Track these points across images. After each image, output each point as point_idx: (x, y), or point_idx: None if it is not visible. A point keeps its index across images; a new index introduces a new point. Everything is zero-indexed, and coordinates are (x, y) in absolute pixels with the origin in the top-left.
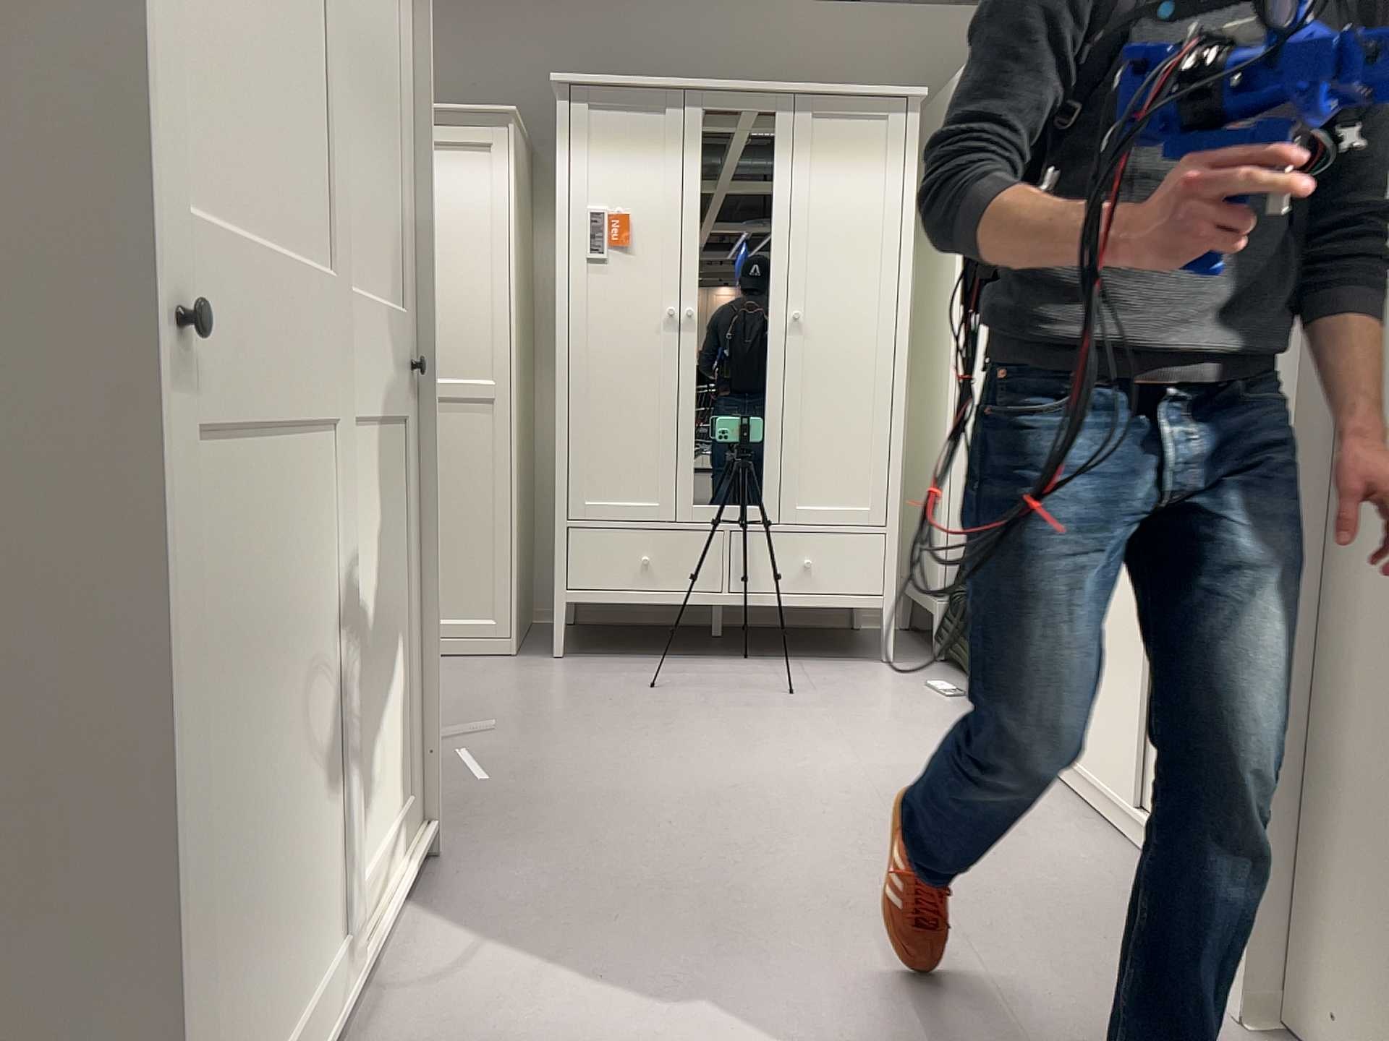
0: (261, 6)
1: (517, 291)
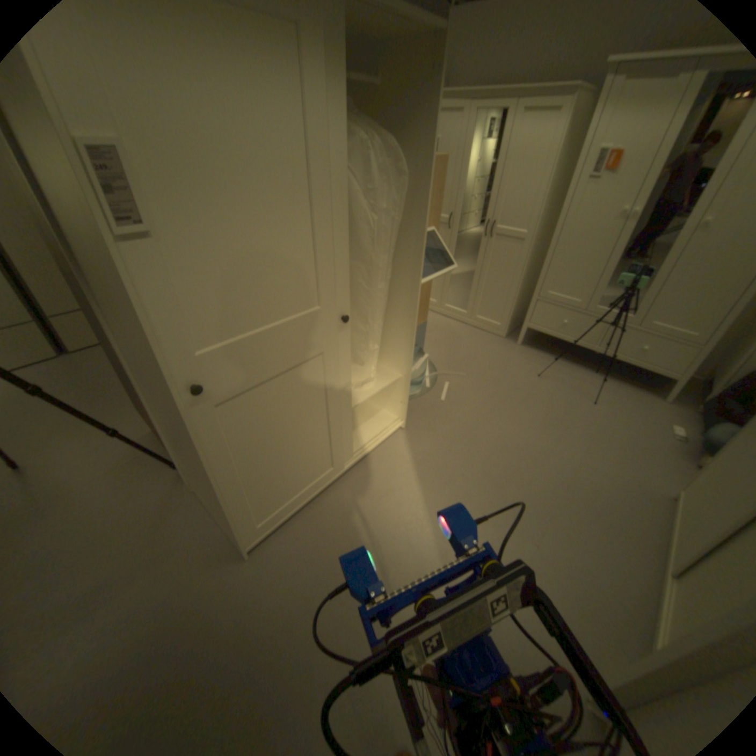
0: (261, 238)
1: (553, 187)
